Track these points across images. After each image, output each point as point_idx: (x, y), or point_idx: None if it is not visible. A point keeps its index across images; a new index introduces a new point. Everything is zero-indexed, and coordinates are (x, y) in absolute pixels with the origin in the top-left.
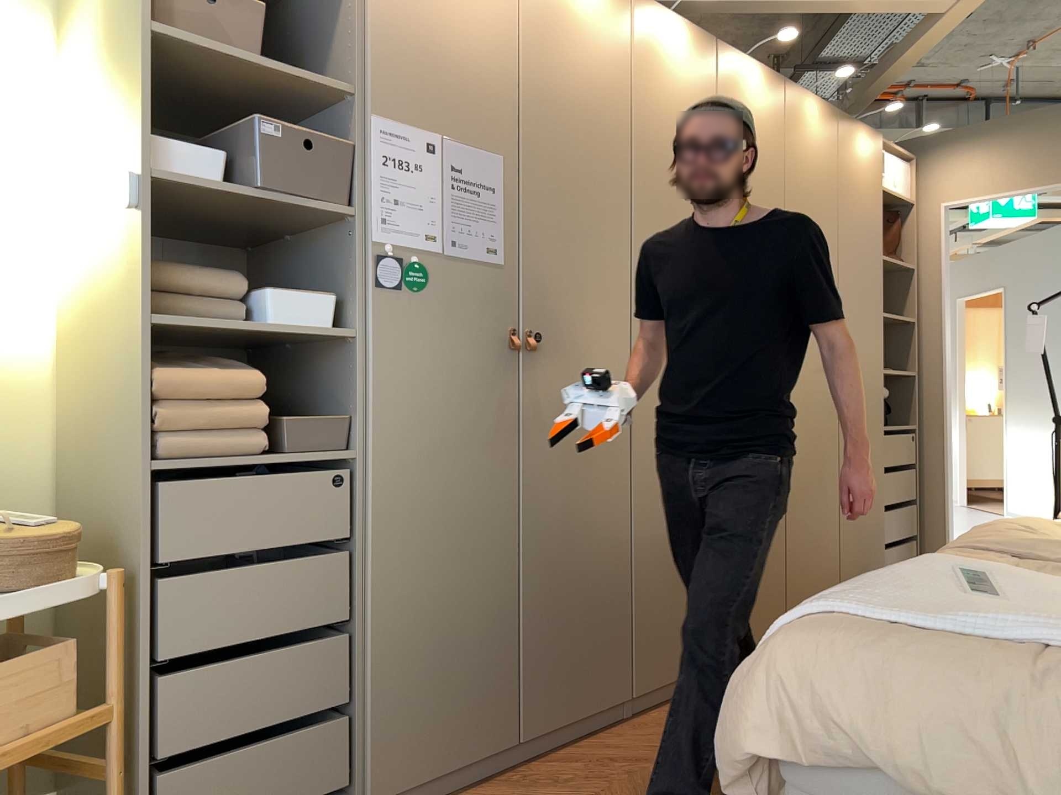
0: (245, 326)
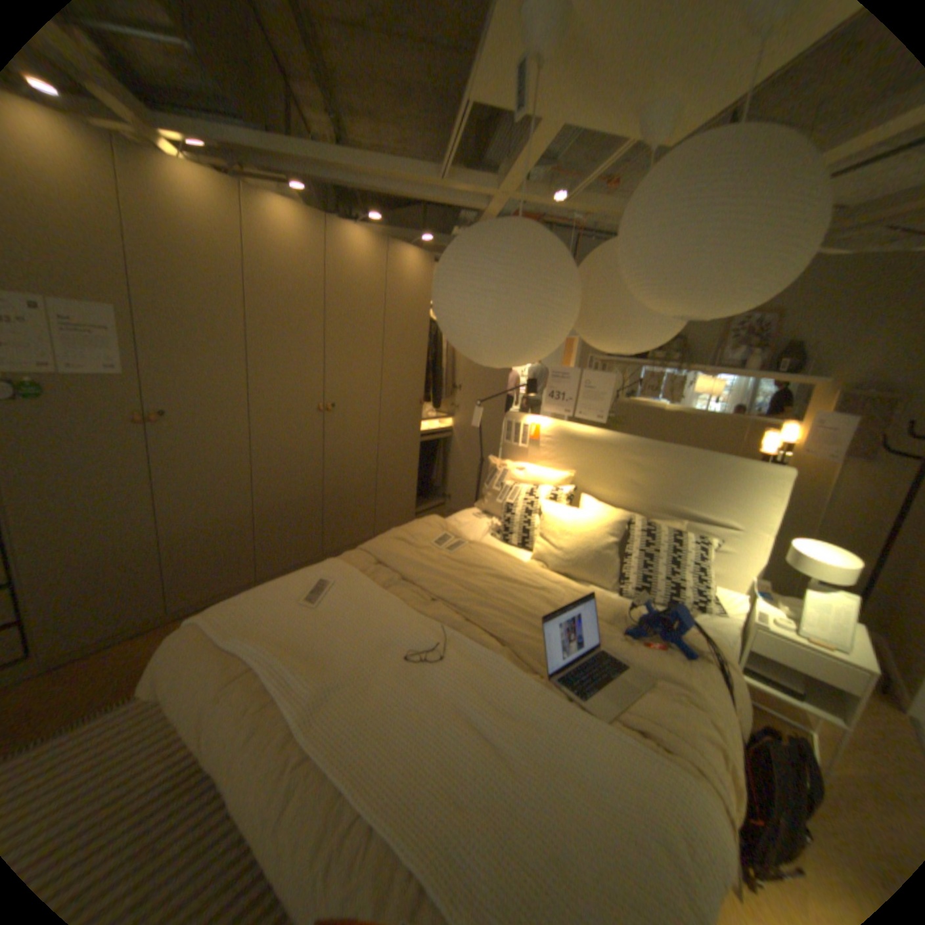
0: None
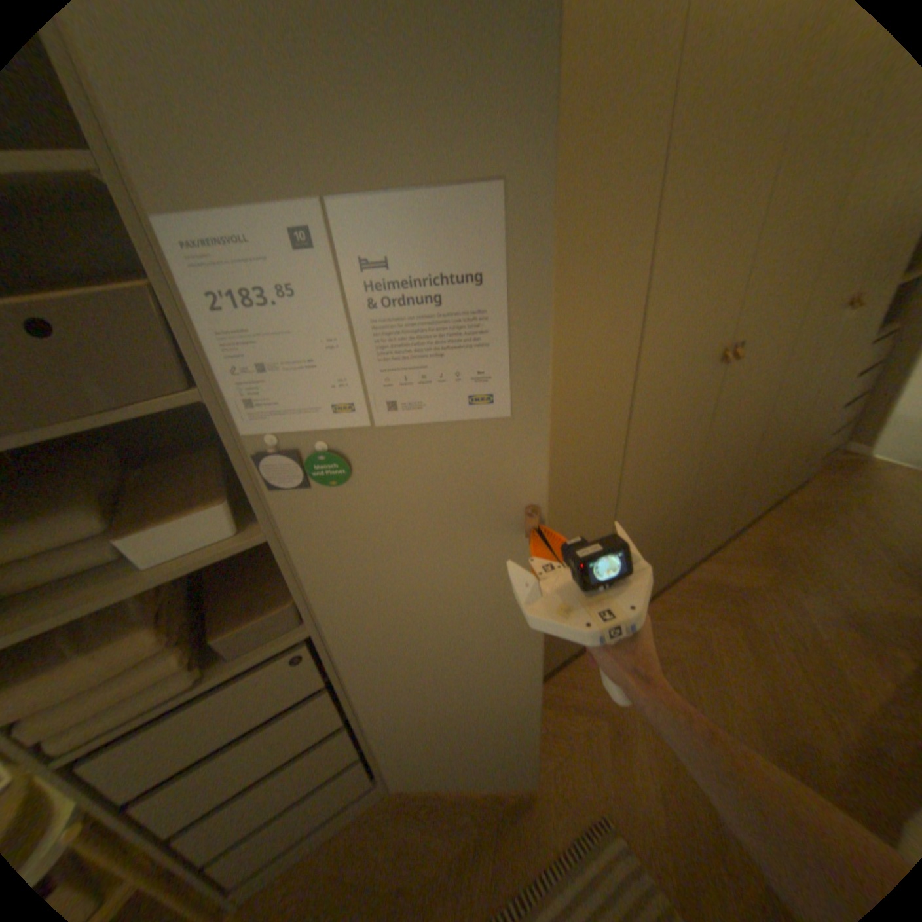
0: (101, 600)
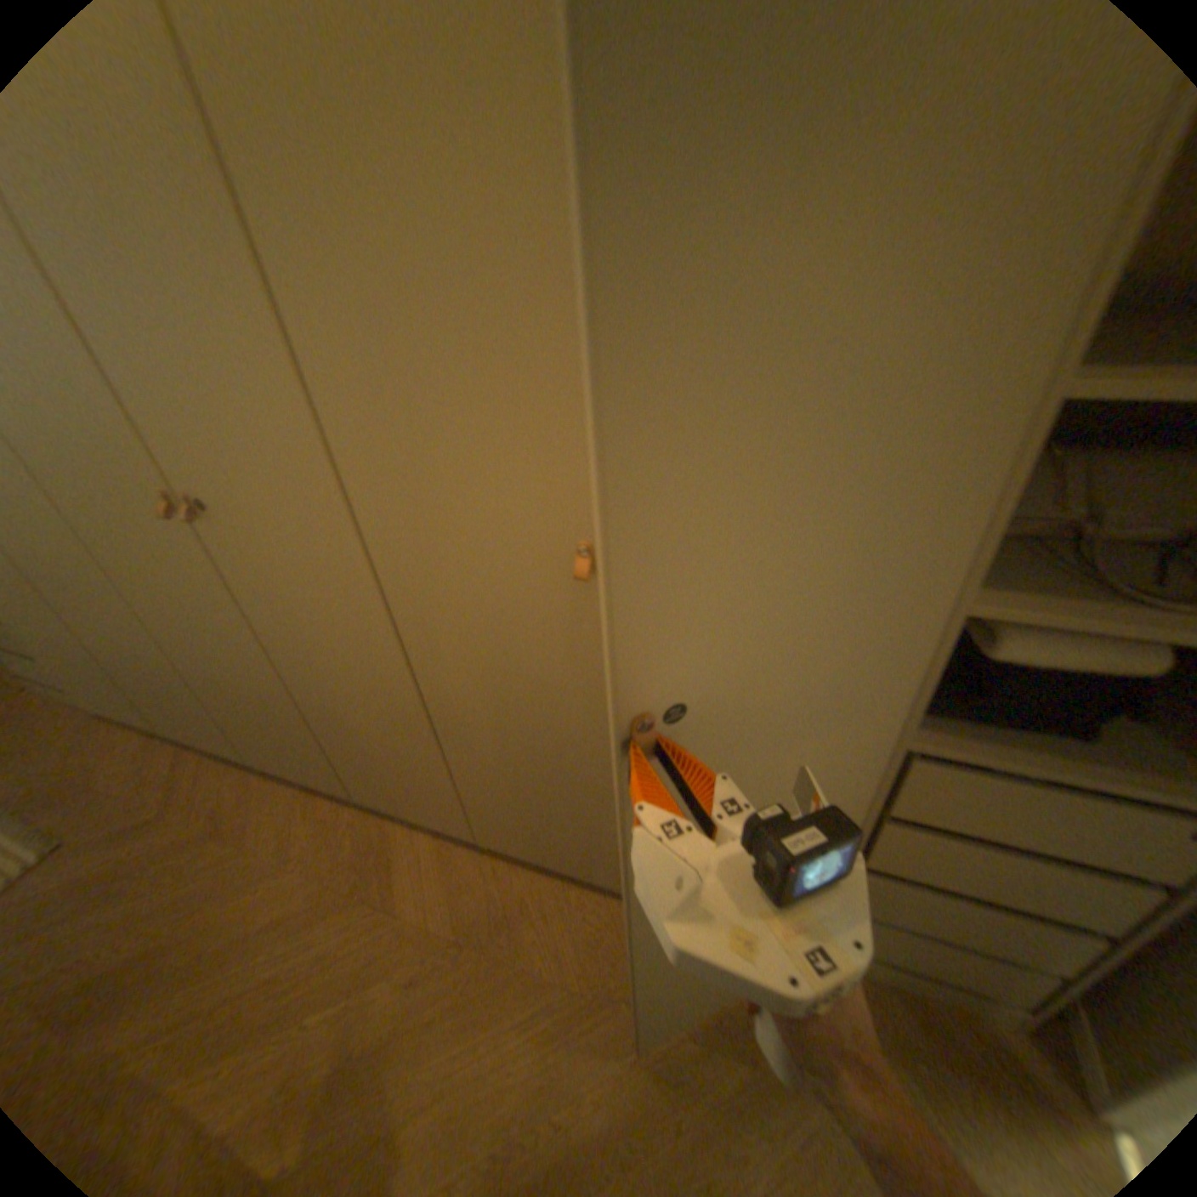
0: None
